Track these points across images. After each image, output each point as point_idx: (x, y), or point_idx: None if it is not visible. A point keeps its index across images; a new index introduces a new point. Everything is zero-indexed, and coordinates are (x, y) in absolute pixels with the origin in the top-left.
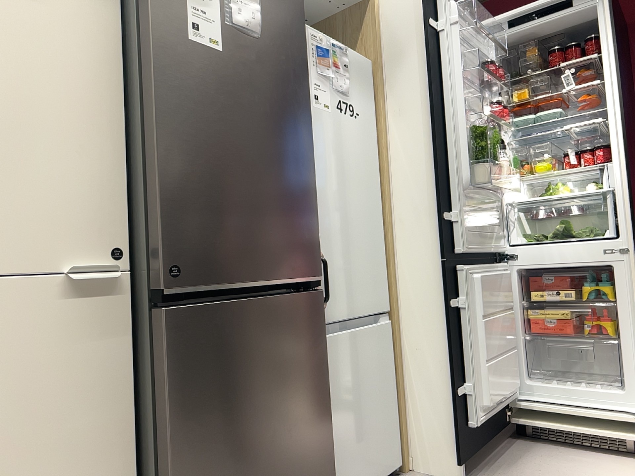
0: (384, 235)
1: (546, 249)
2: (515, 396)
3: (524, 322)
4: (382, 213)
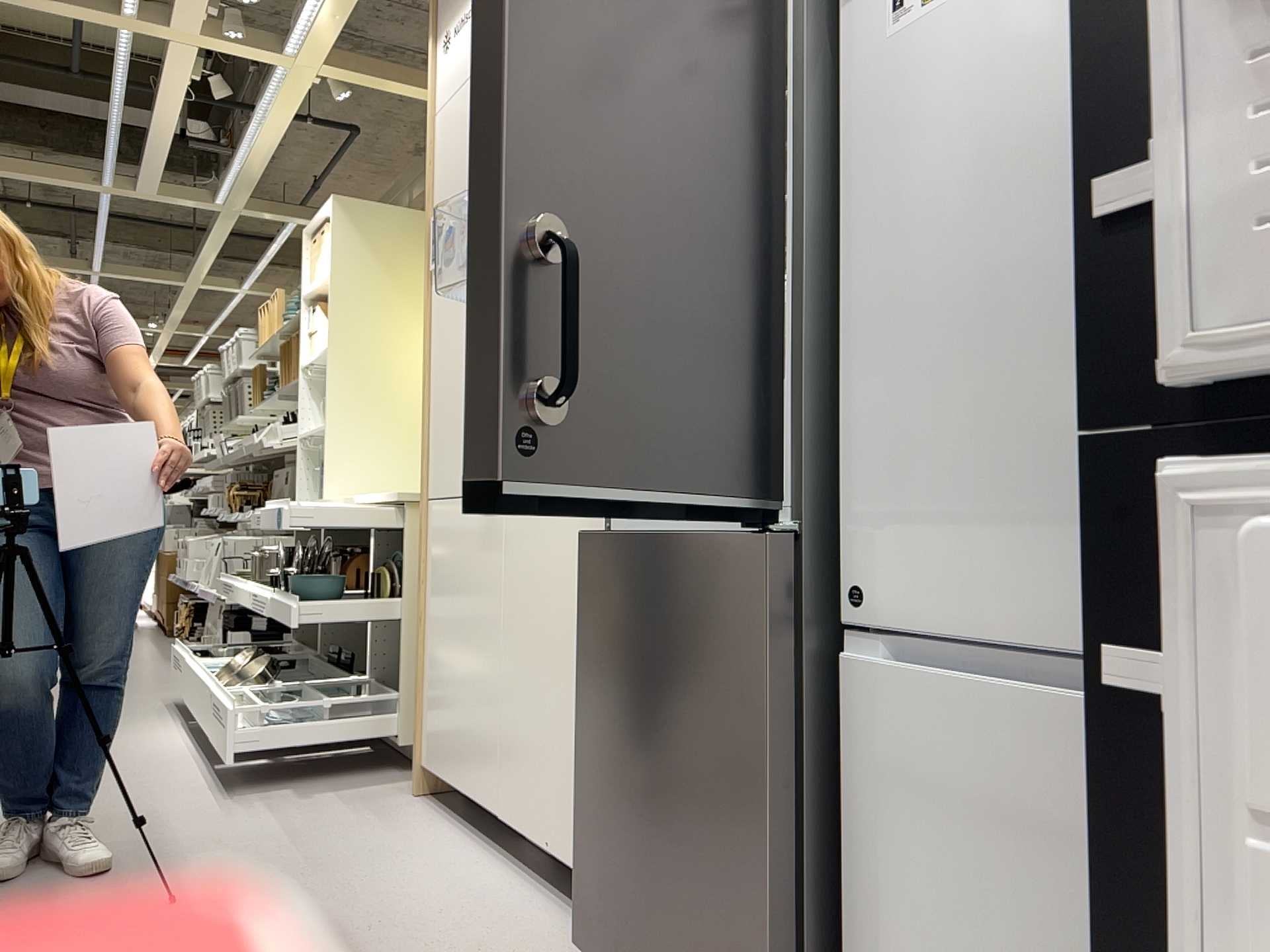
0: None
1: None
2: None
3: None
4: None
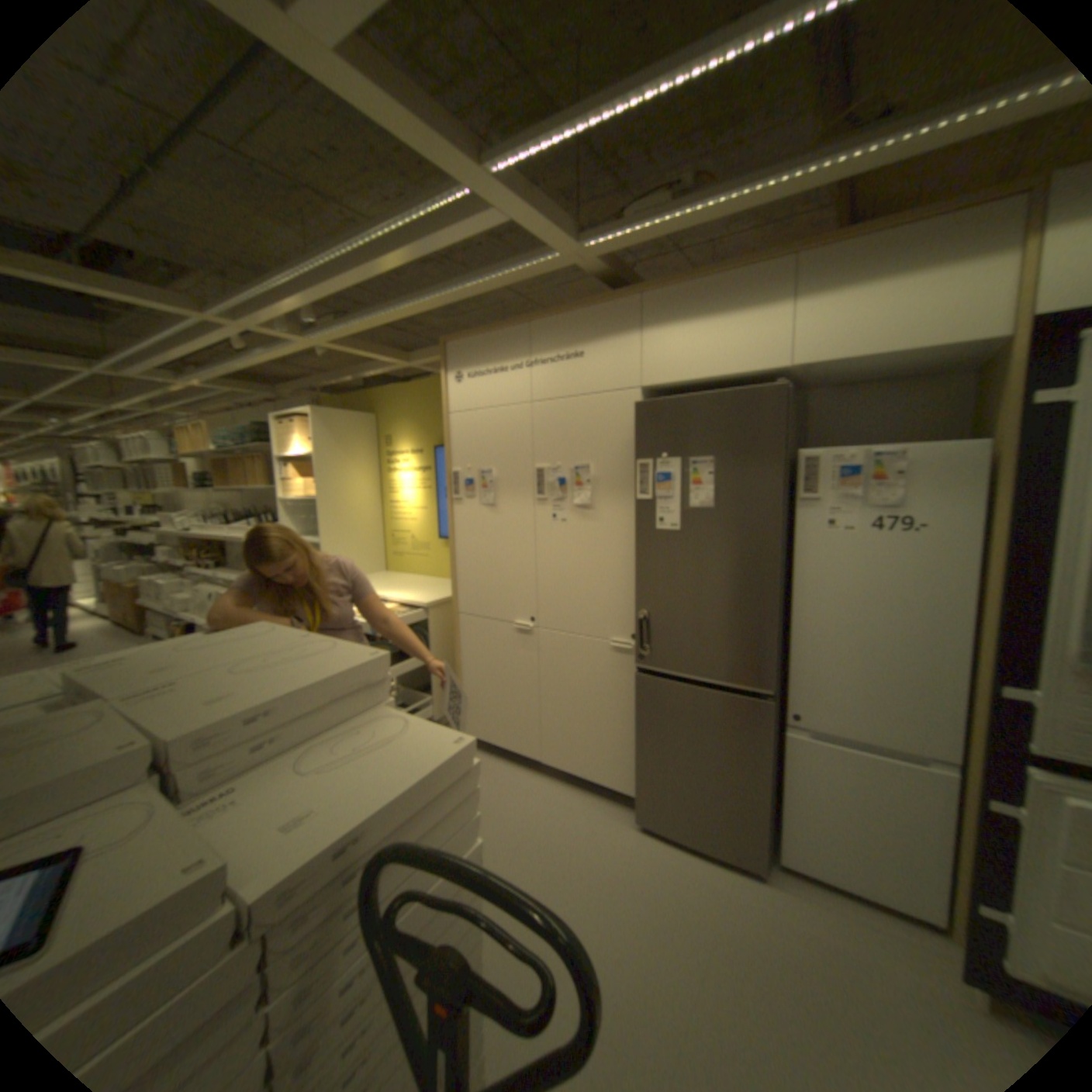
0: (978, 676)
1: None
2: None
3: None
4: (981, 647)
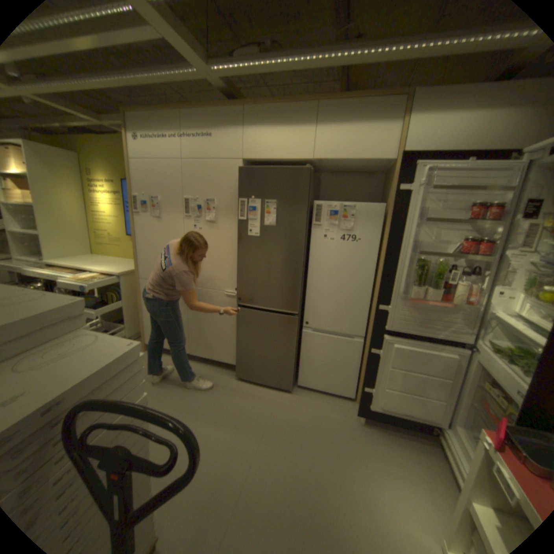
0: (373, 301)
1: (493, 361)
2: (436, 426)
3: (475, 396)
4: (374, 290)
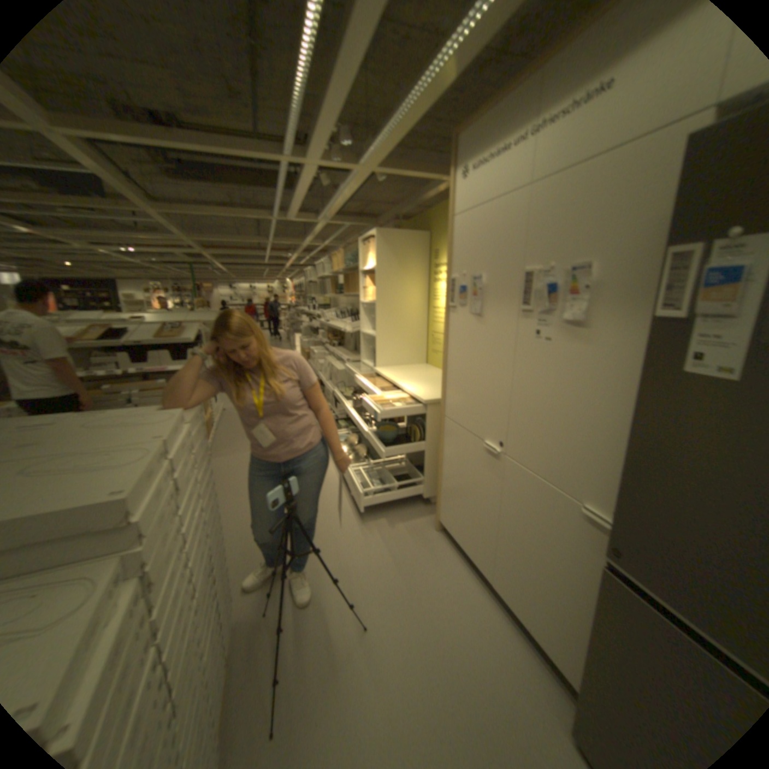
0: None
1: None
2: None
3: None
4: None
